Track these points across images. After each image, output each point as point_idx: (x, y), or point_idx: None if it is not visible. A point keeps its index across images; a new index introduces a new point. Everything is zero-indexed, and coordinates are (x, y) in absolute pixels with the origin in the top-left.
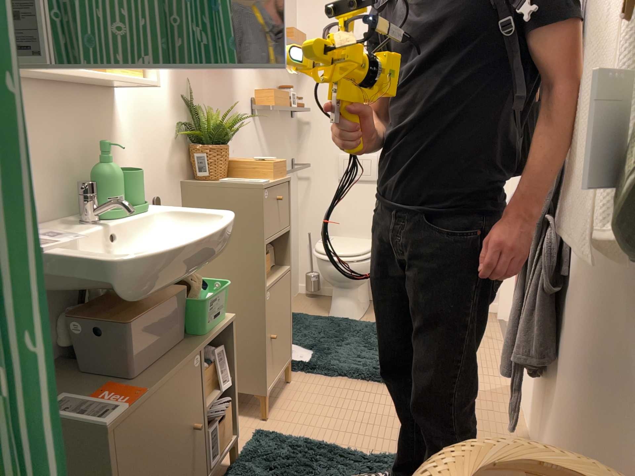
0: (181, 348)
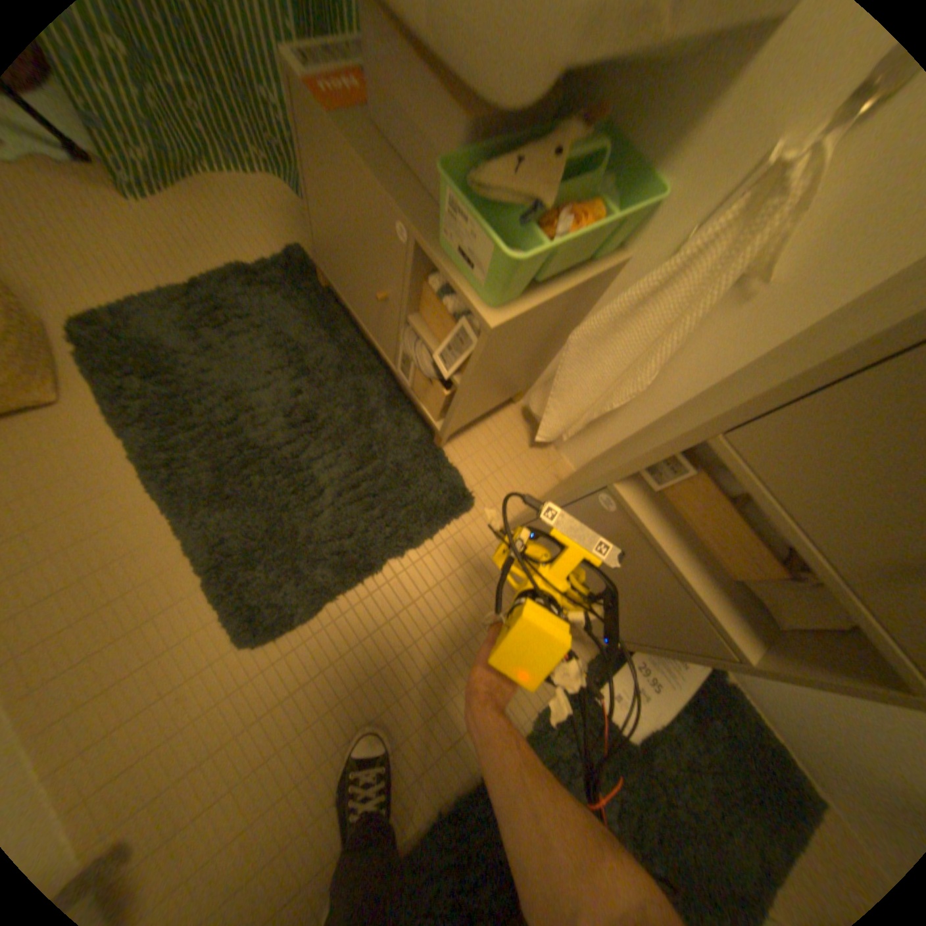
0: (418, 192)
